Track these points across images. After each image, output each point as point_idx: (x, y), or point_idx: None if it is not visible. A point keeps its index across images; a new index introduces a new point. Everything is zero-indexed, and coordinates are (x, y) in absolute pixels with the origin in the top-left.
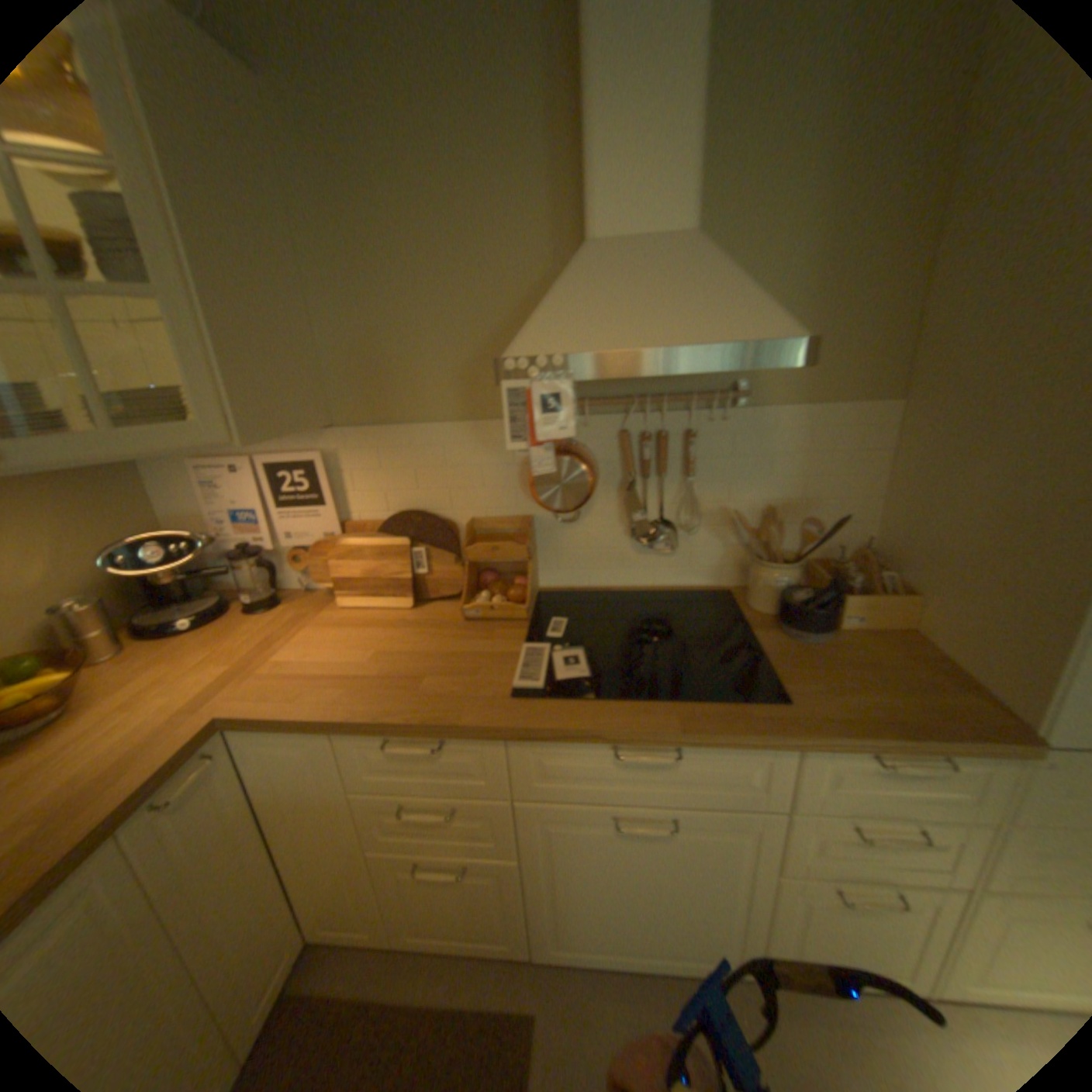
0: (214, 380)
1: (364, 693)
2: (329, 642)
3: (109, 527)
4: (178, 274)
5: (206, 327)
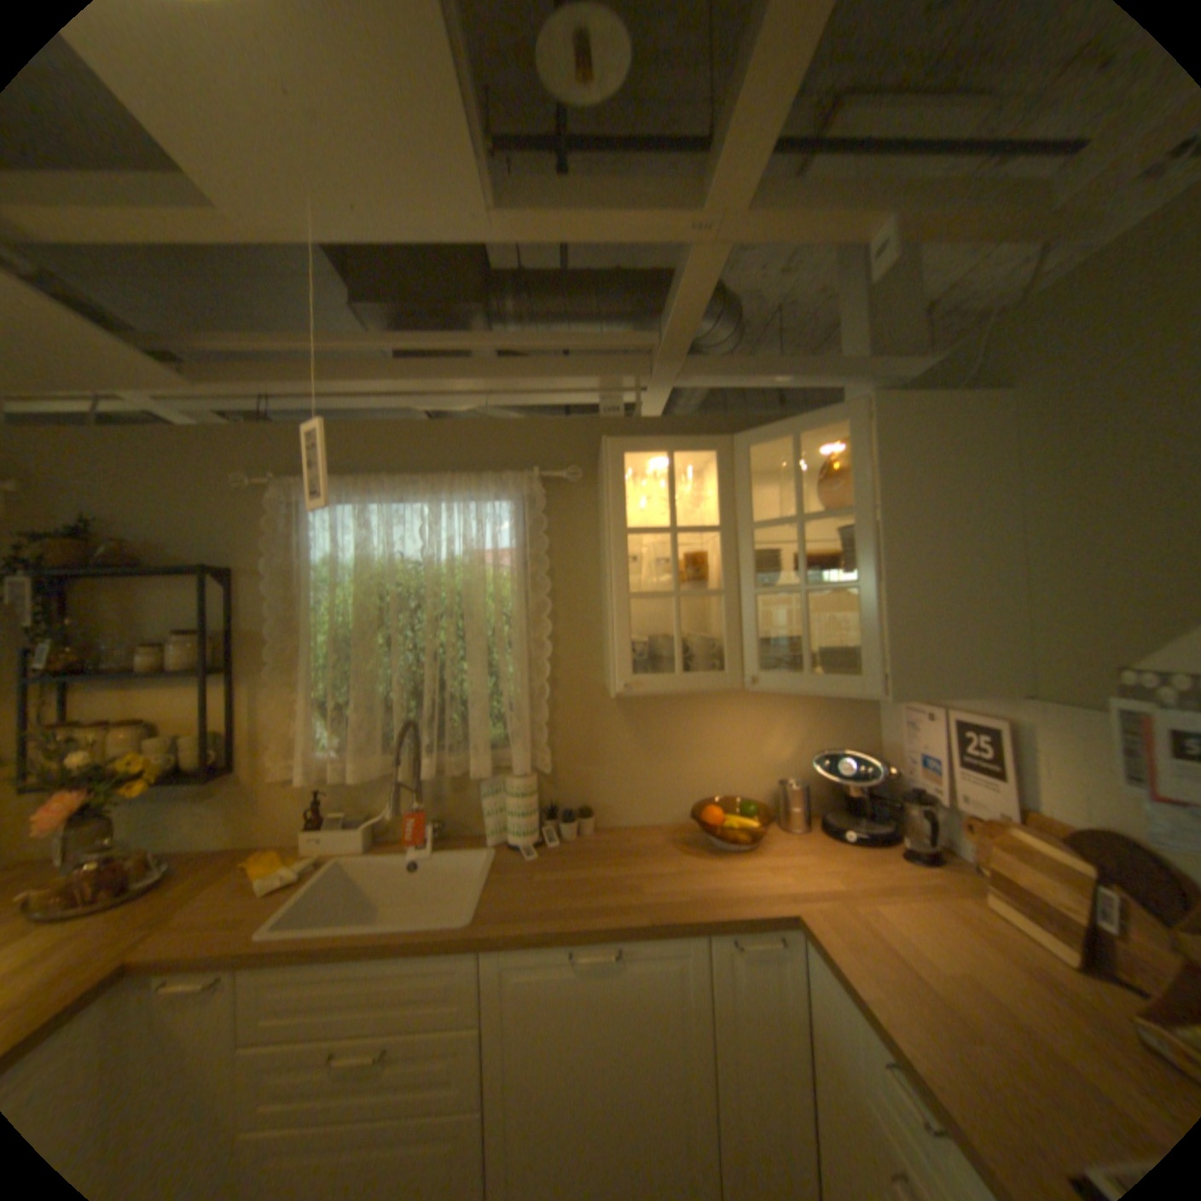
0: (887, 648)
1: (909, 999)
2: (938, 932)
3: (840, 739)
4: (882, 571)
5: (887, 609)
